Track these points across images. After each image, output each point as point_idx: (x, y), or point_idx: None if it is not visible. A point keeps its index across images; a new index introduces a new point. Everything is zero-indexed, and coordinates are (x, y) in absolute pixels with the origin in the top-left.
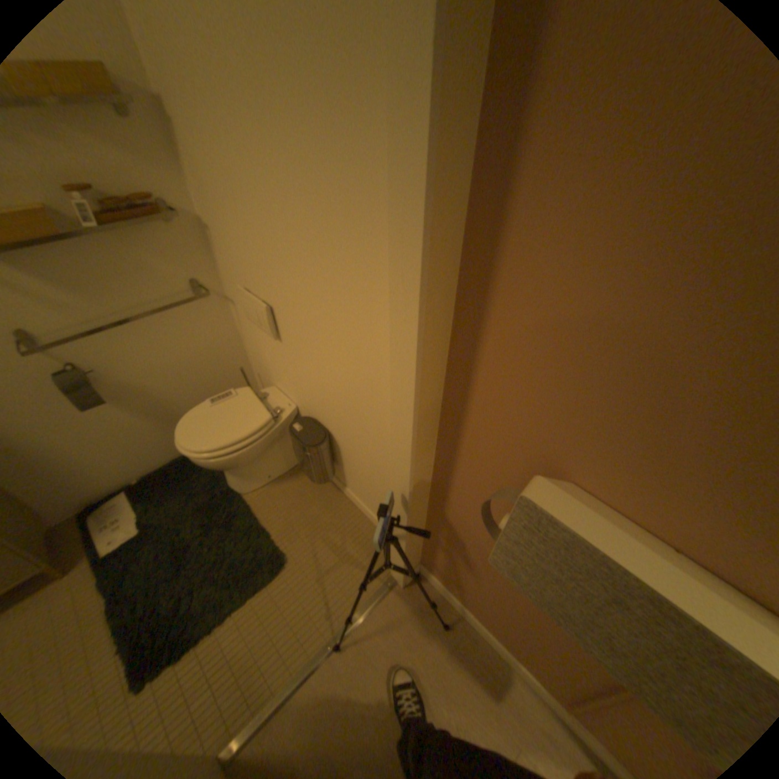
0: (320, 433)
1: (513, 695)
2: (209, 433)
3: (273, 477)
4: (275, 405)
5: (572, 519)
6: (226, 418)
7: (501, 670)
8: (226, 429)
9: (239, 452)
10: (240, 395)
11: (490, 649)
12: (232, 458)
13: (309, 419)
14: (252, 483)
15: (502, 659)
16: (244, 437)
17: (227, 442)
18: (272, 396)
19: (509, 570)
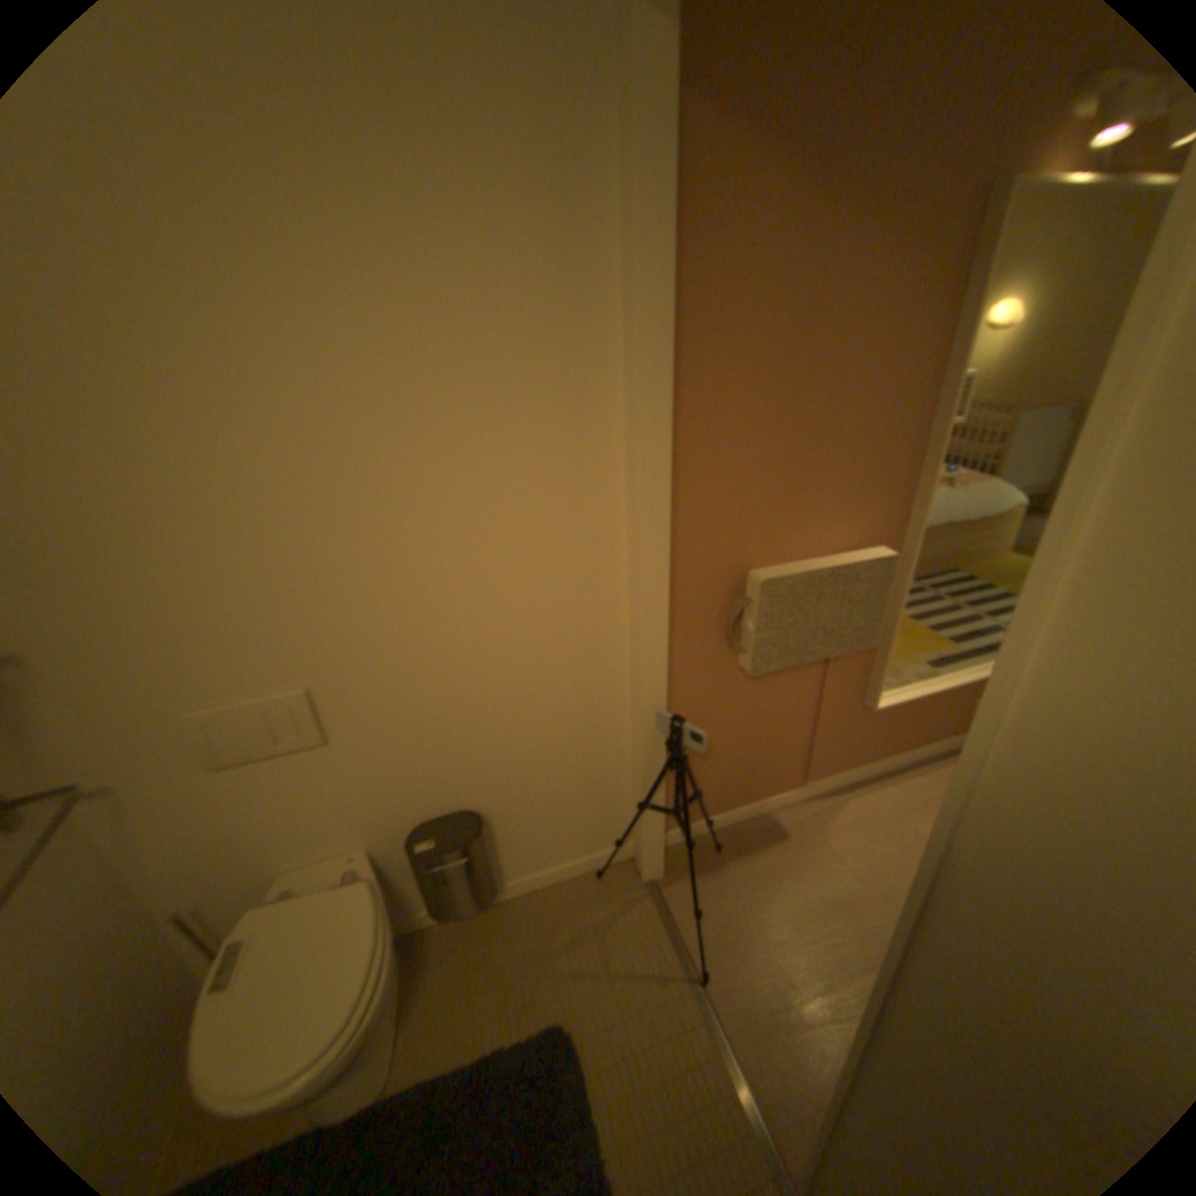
0: (460, 819)
1: (783, 826)
2: (305, 1003)
3: (391, 1013)
4: (324, 885)
5: (783, 575)
6: (293, 963)
7: (764, 825)
8: (324, 965)
9: (381, 969)
10: (254, 927)
11: (745, 825)
12: (381, 988)
13: (420, 827)
14: (379, 1054)
15: (756, 819)
16: (370, 938)
17: (358, 969)
18: (298, 884)
19: (764, 663)
